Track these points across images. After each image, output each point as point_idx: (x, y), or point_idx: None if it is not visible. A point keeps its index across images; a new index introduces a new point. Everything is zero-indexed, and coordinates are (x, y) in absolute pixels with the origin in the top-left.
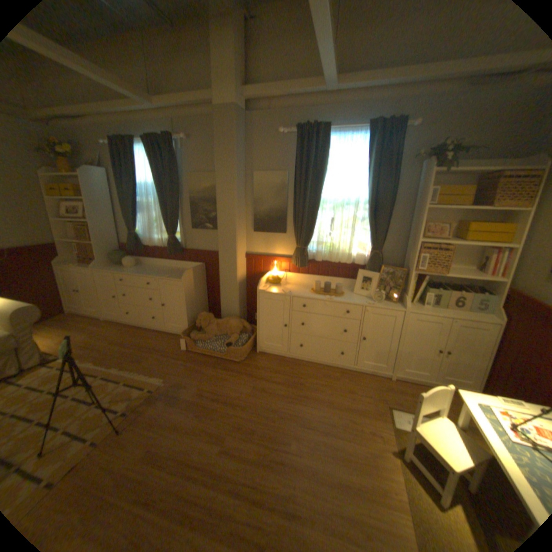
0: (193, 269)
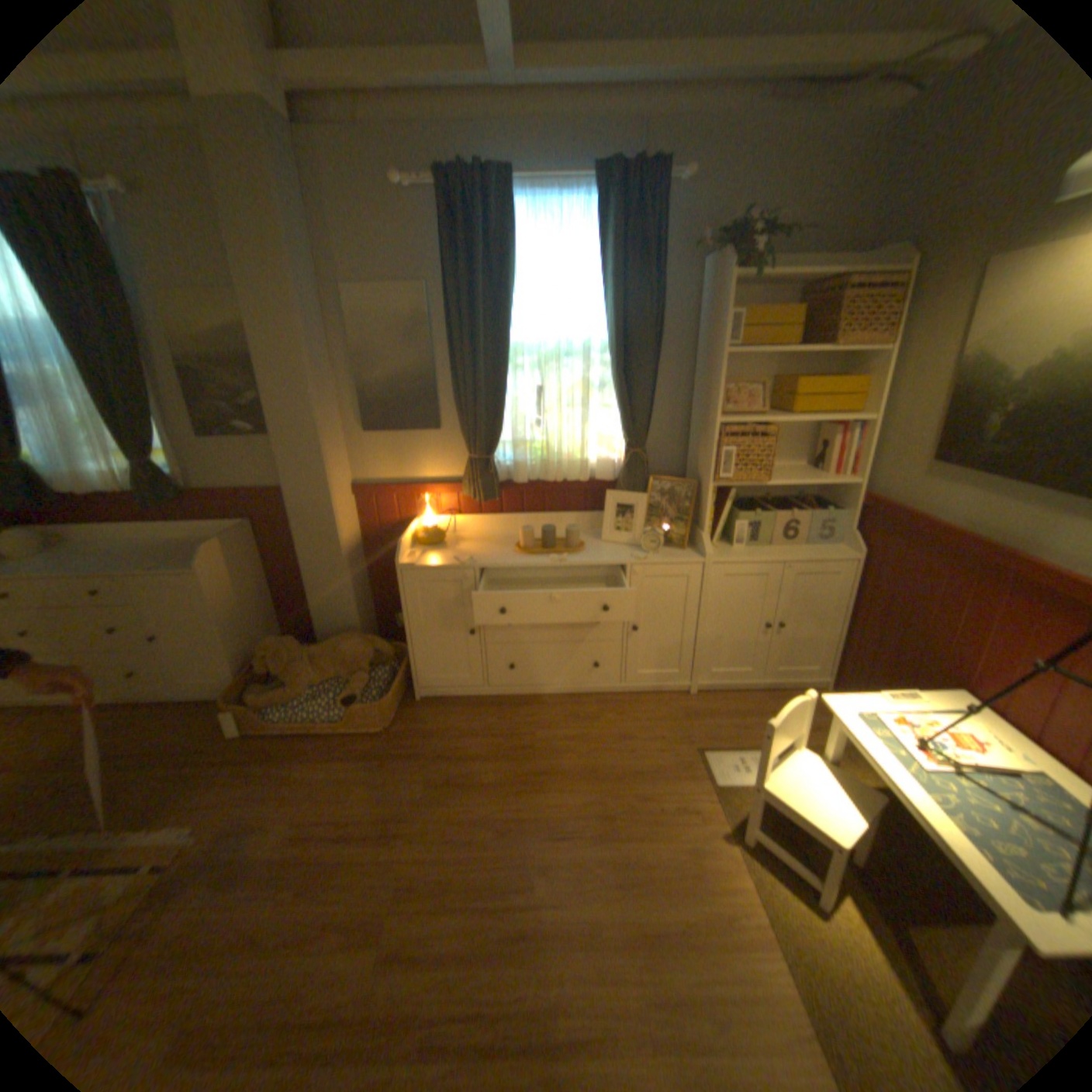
0: (219, 540)
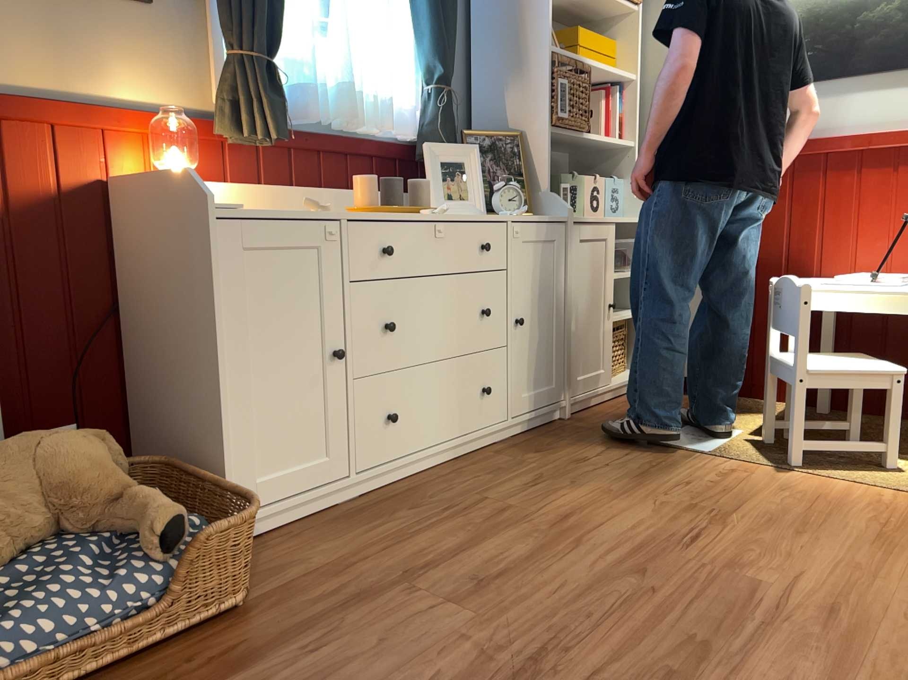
0: None
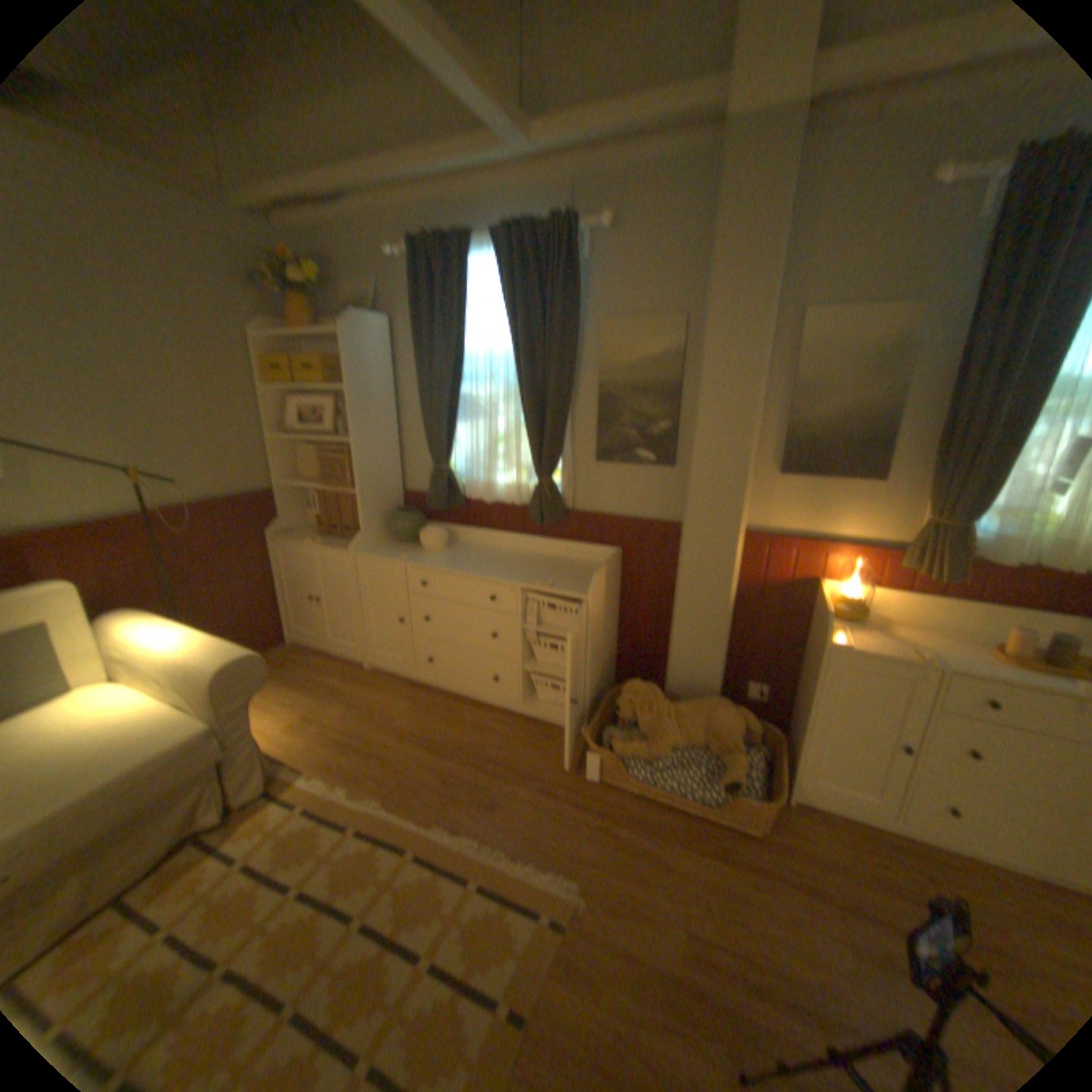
0: (607, 567)
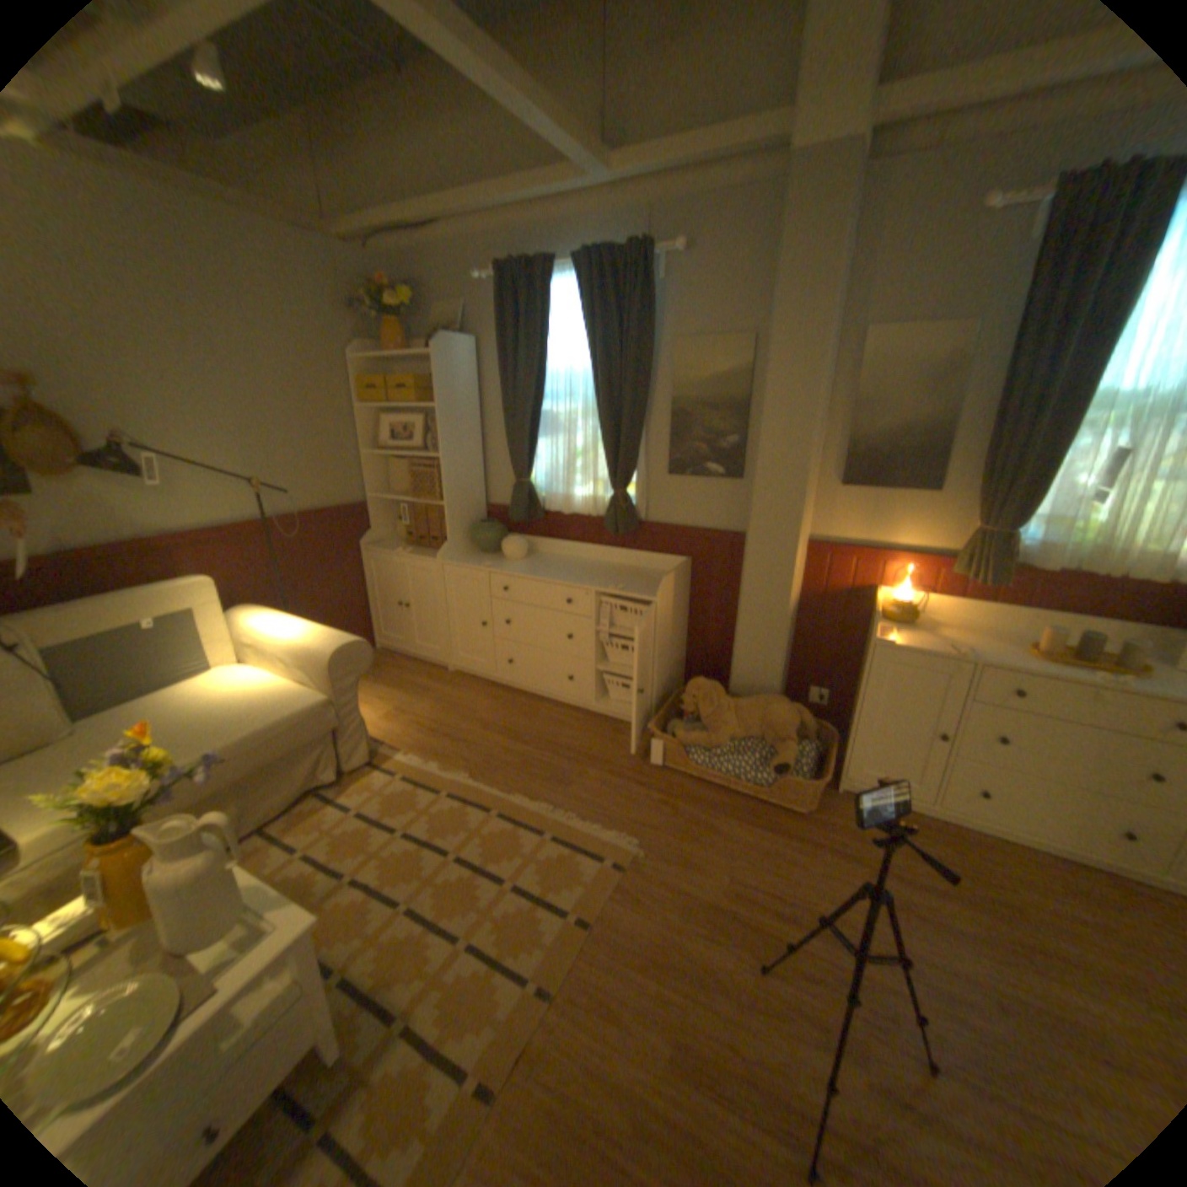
0: (675, 572)
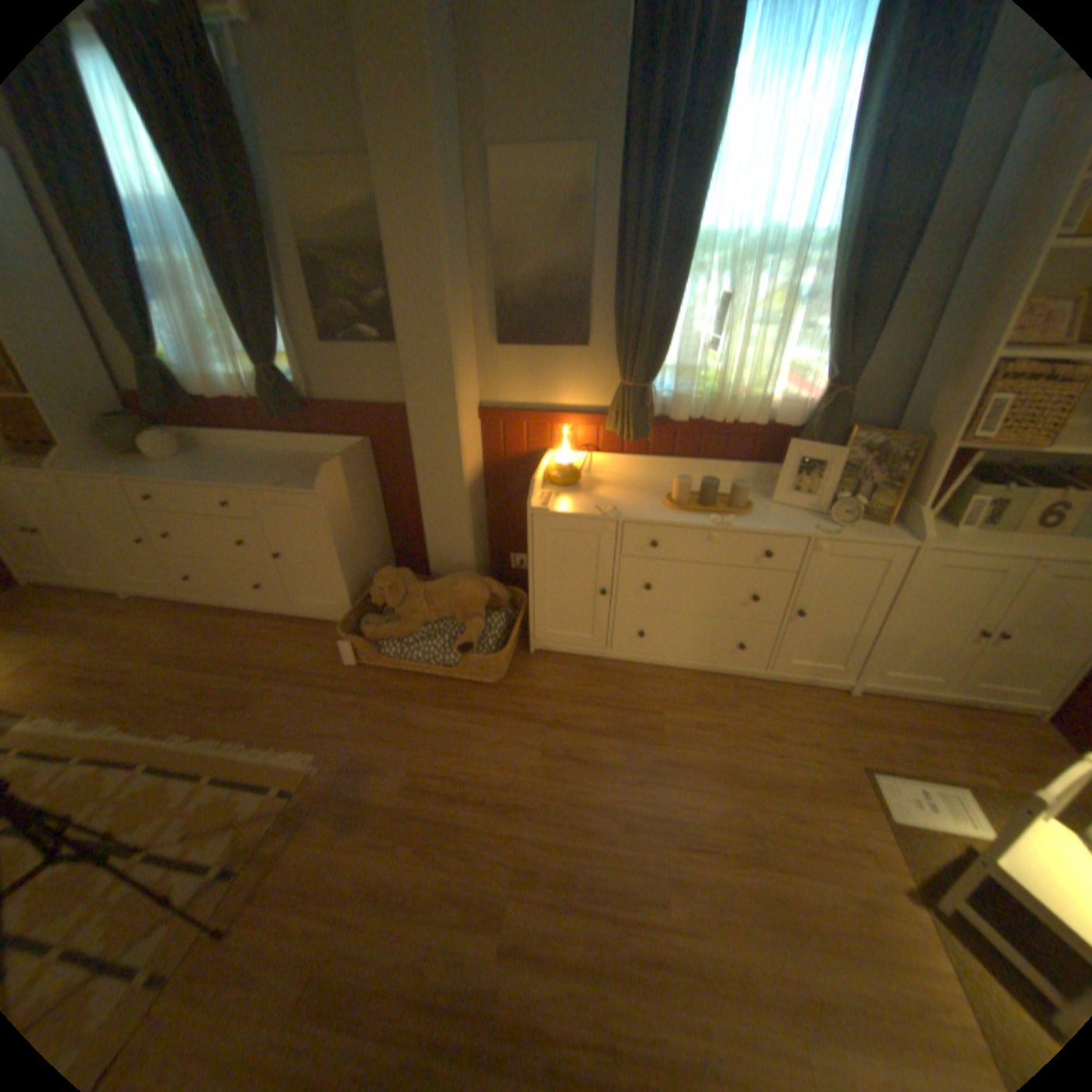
0: (341, 458)
